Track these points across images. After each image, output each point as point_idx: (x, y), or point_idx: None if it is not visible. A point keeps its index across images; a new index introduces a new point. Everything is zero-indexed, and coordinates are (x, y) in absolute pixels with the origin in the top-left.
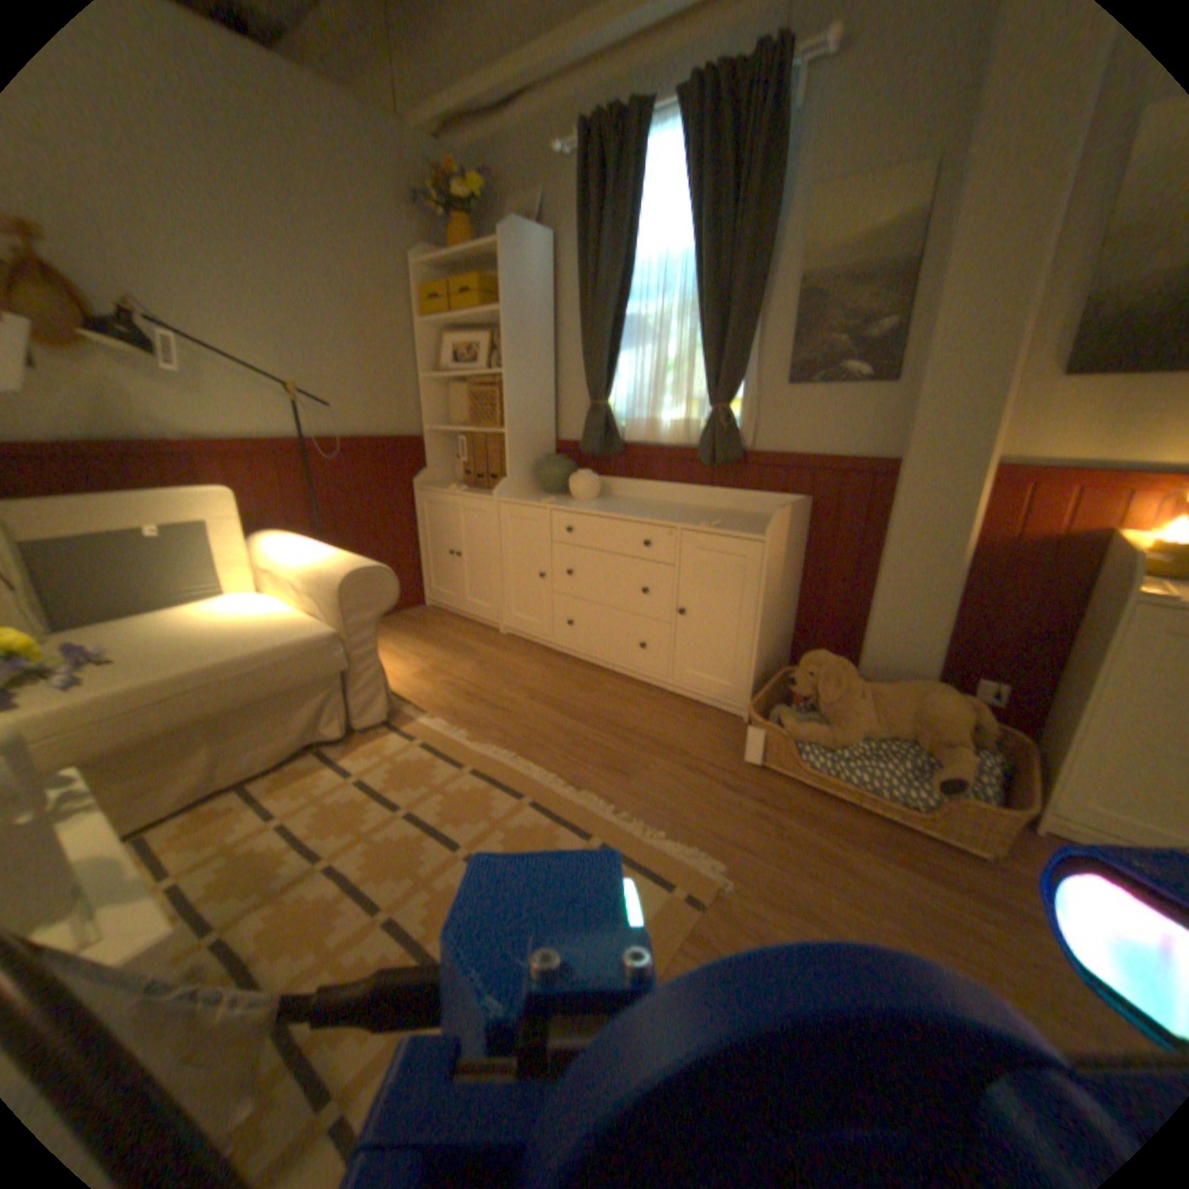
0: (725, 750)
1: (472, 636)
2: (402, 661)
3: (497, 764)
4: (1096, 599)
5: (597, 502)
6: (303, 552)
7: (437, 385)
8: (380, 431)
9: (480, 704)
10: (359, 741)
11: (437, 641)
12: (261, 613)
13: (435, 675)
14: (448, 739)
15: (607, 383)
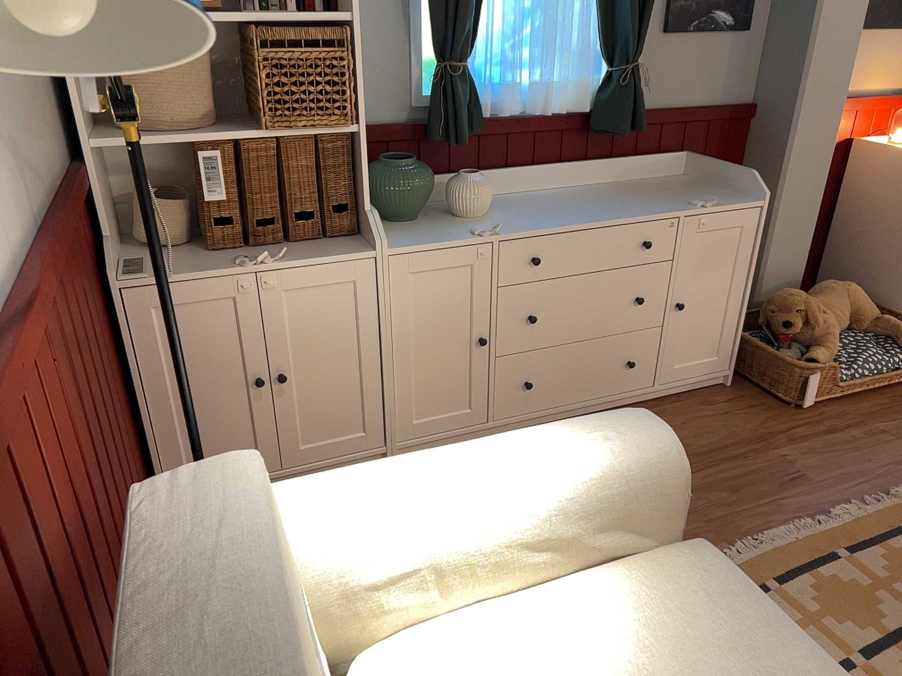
0: (771, 412)
1: None
2: None
3: (766, 558)
4: (856, 187)
5: (506, 212)
6: (493, 479)
7: None
8: (55, 178)
9: None
10: None
11: None
12: (573, 628)
13: None
14: None
15: (474, 34)
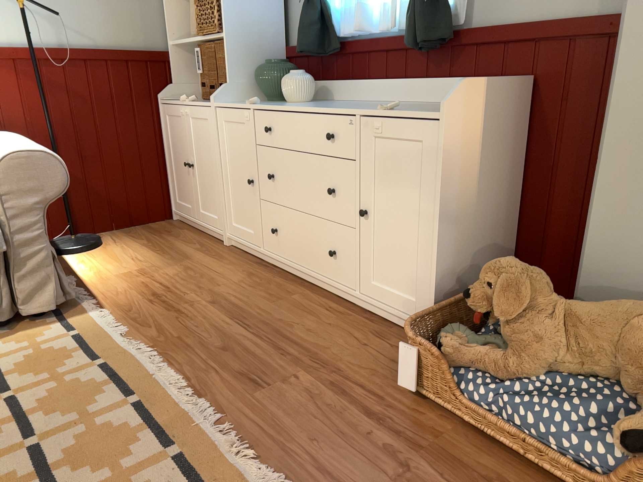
0: (390, 372)
1: (196, 247)
2: (118, 263)
3: (133, 360)
4: None
5: (306, 104)
6: None
7: (184, 4)
8: (125, 48)
9: (161, 304)
10: (26, 327)
11: (162, 249)
12: None
13: (138, 277)
14: (105, 332)
15: None
